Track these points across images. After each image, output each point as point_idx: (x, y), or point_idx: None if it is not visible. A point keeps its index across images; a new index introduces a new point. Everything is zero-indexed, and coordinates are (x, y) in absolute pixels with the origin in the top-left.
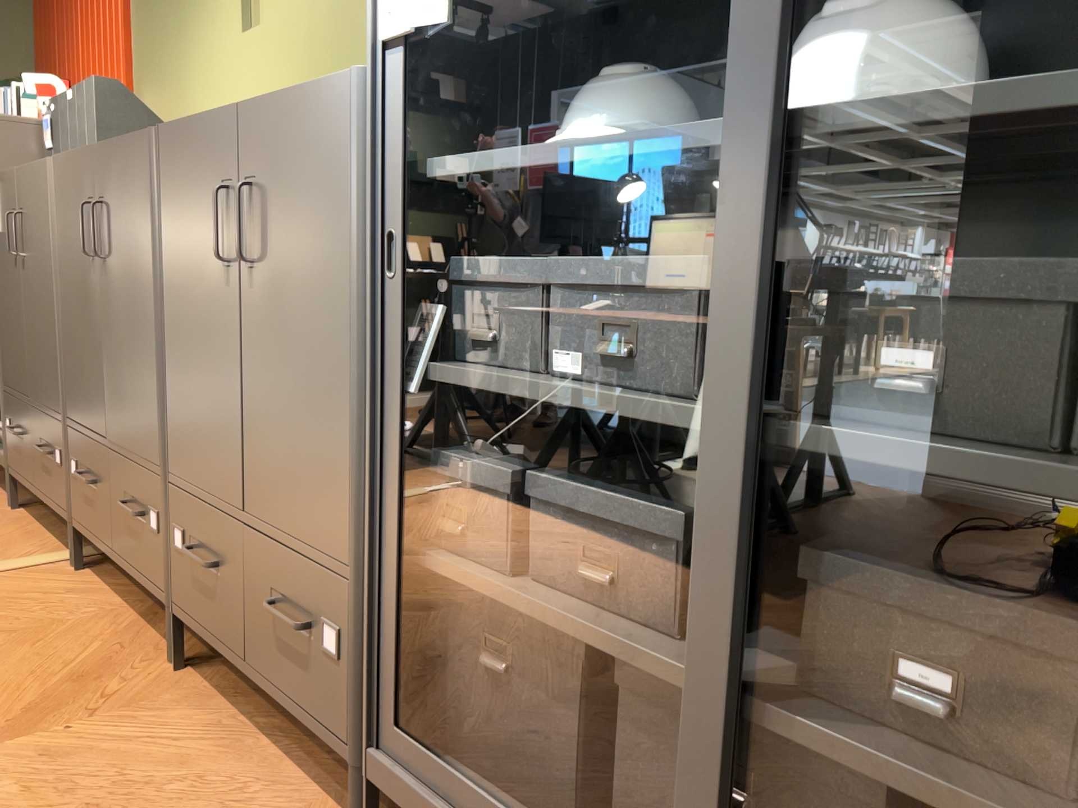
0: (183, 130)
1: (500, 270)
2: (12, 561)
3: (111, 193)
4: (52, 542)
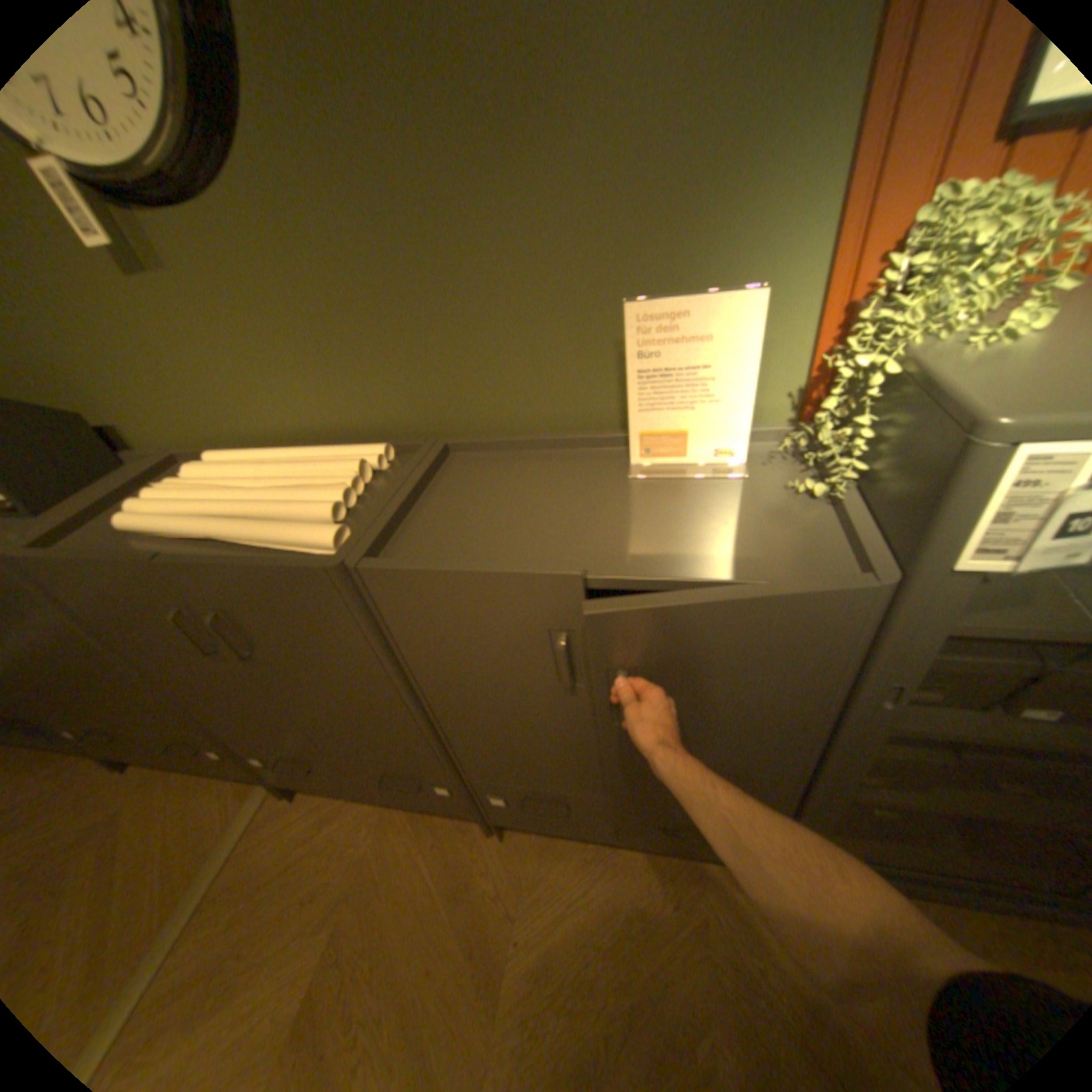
0: (432, 580)
1: (958, 667)
2: (229, 833)
3: (236, 608)
4: (221, 786)
